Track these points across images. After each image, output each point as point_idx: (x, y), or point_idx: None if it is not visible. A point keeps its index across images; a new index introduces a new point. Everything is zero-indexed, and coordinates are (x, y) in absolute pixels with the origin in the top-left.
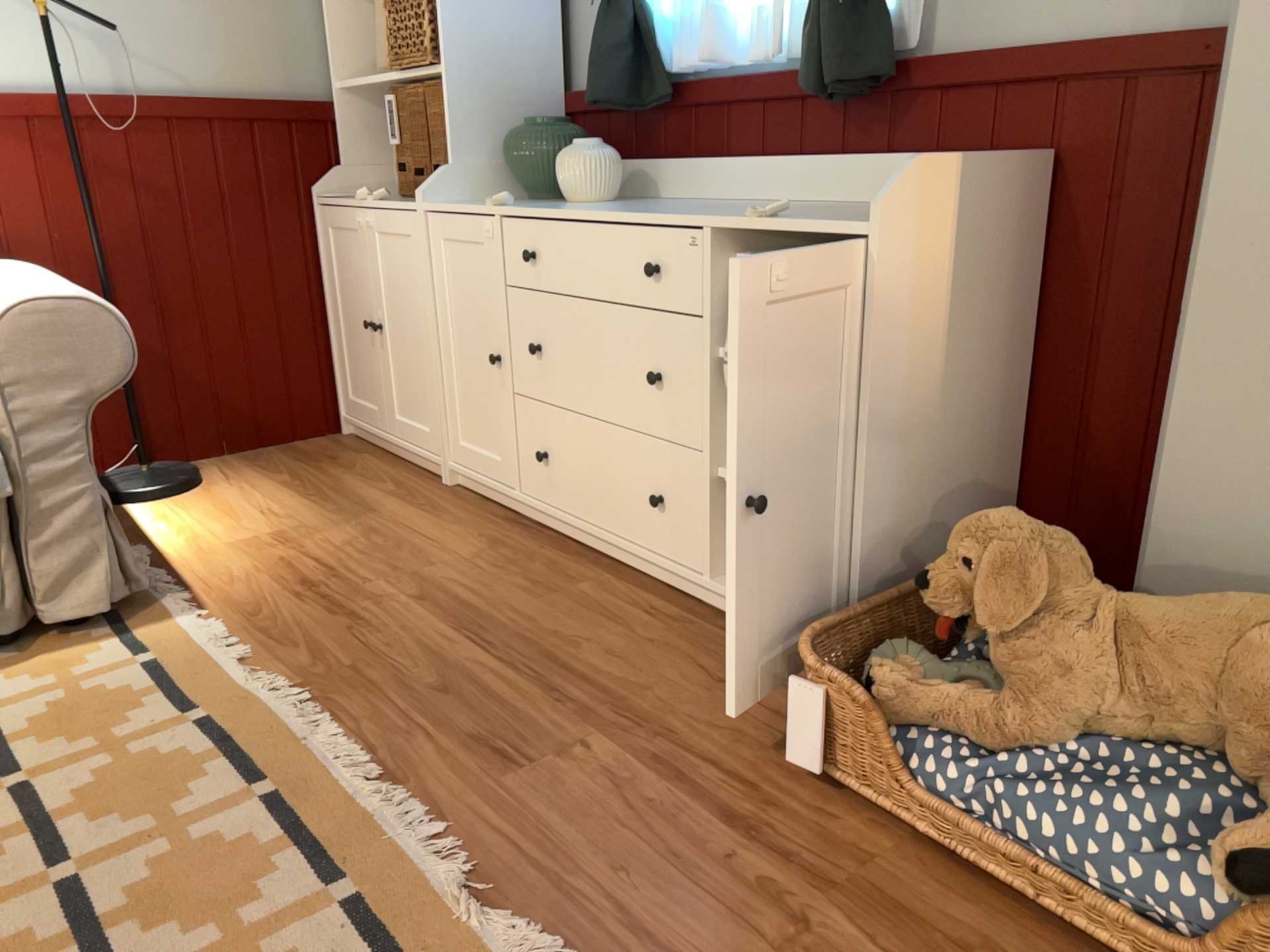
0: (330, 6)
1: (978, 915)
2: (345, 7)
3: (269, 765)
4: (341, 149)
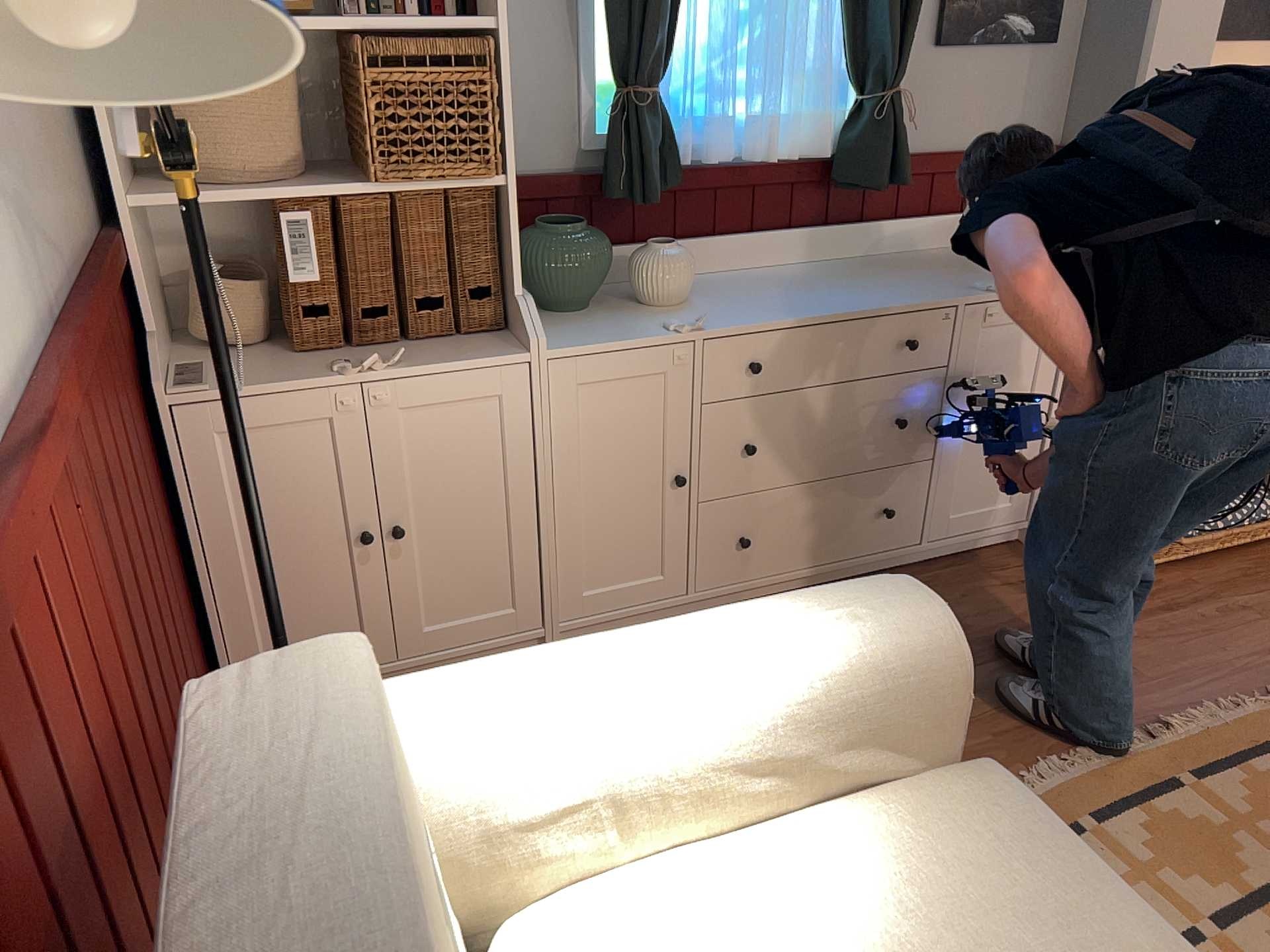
0: None
1: (1225, 568)
2: None
3: (1155, 780)
4: (138, 304)
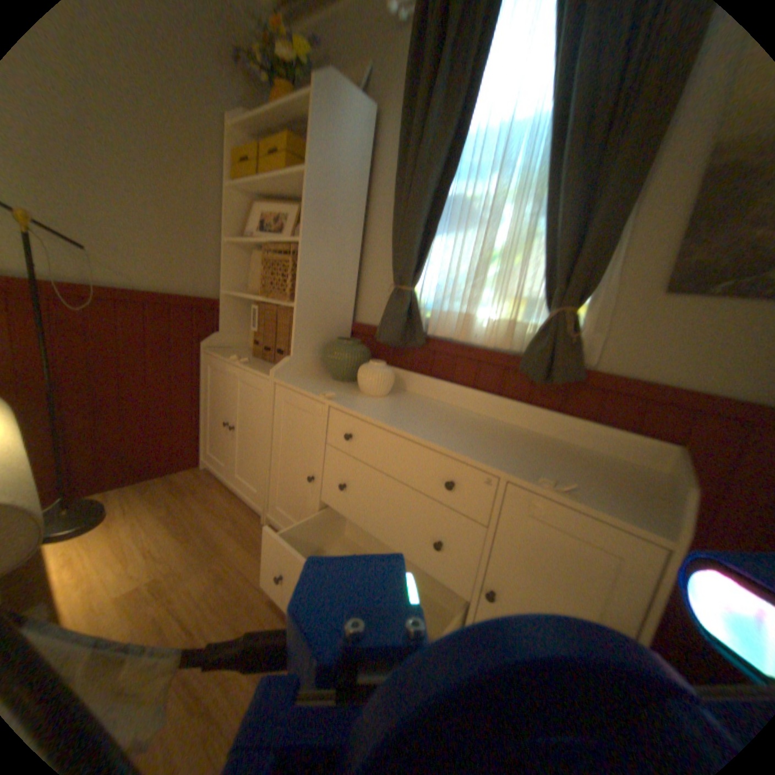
0: (226, 248)
1: None
2: (234, 250)
3: None
4: (221, 322)
